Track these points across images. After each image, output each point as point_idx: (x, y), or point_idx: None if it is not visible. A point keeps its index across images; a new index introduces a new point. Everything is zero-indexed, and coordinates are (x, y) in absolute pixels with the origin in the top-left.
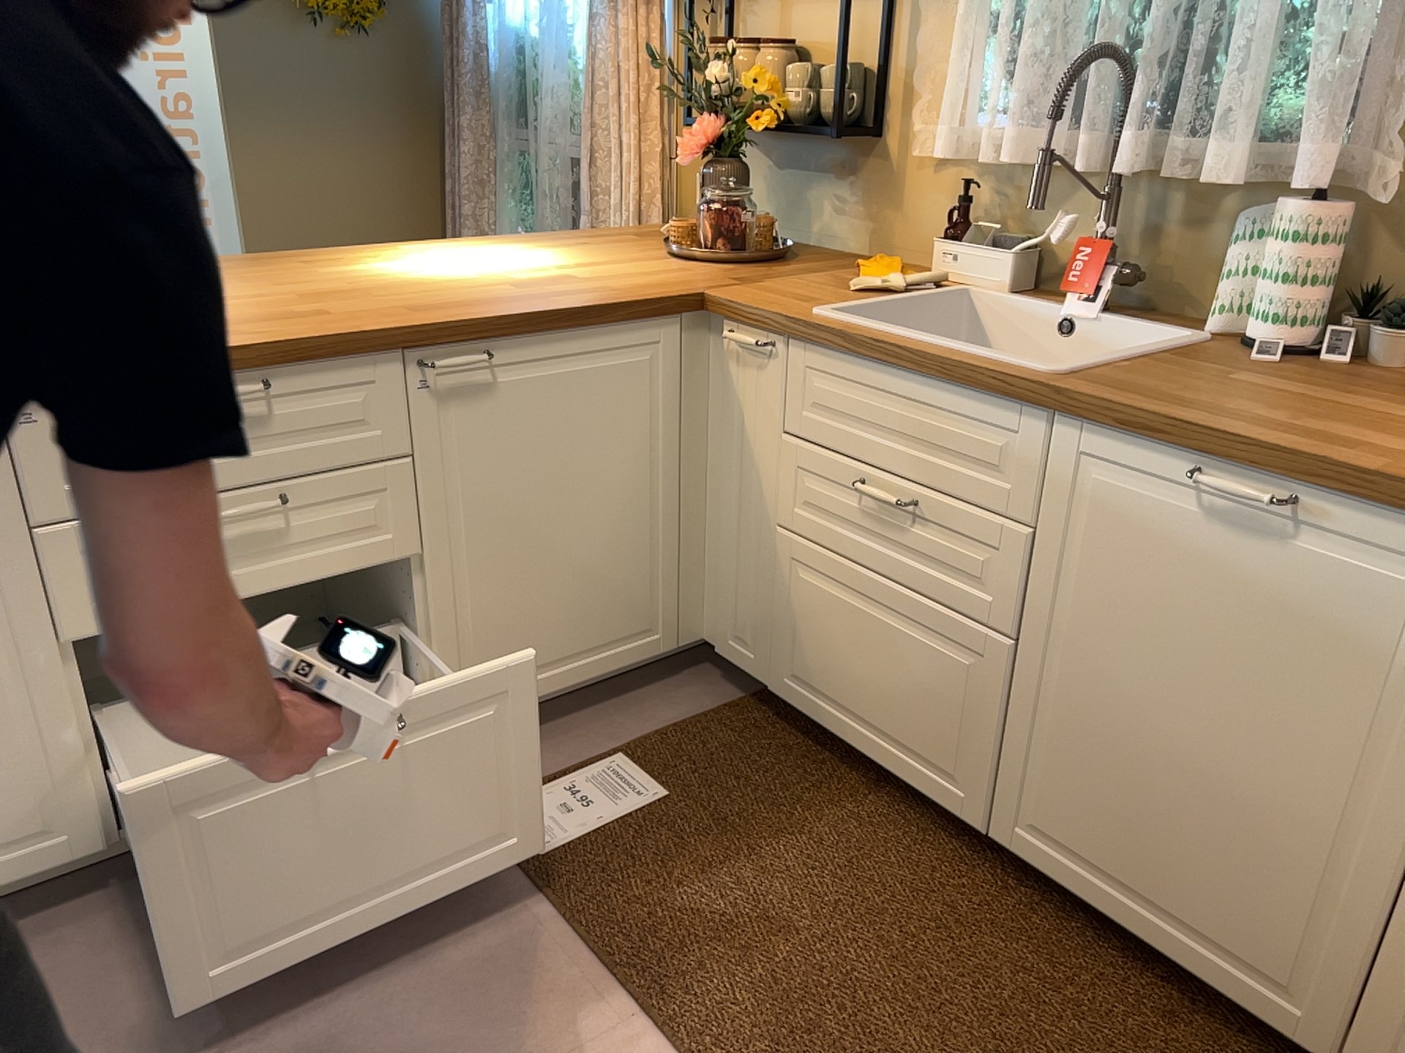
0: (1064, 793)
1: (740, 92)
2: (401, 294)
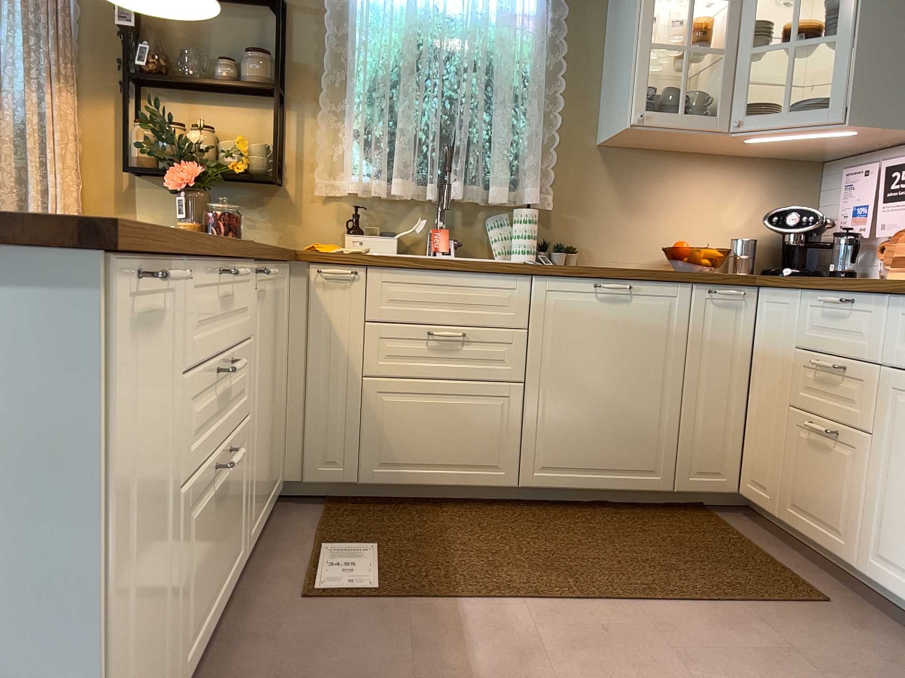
0: (557, 443)
1: (206, 150)
2: None
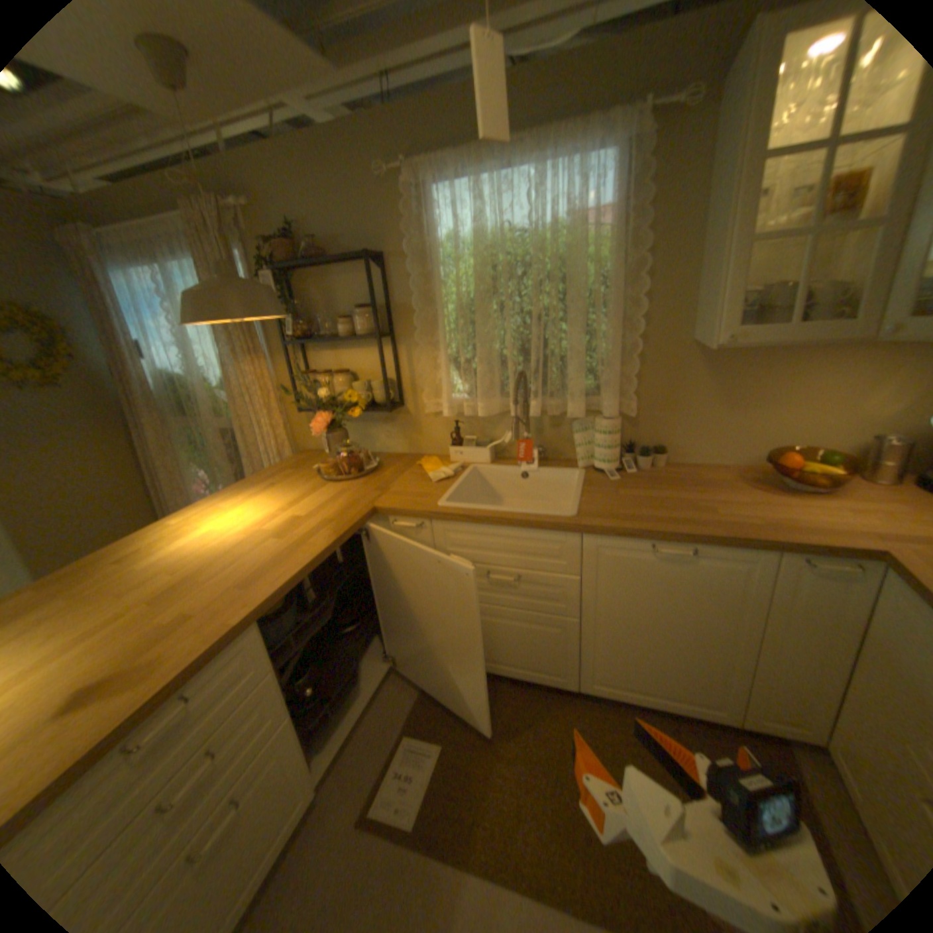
0: (613, 668)
1: (335, 397)
2: (215, 573)
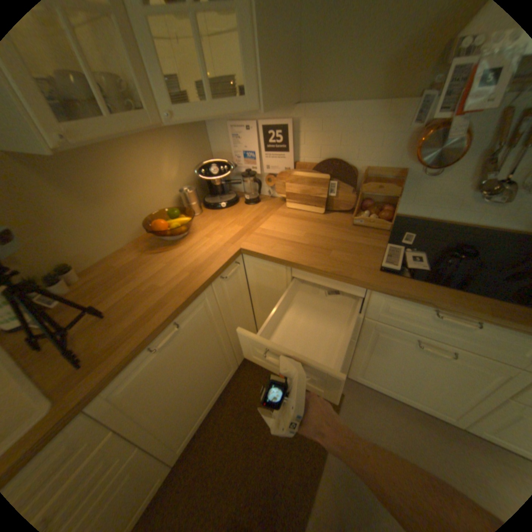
0: (179, 431)
1: None
2: None
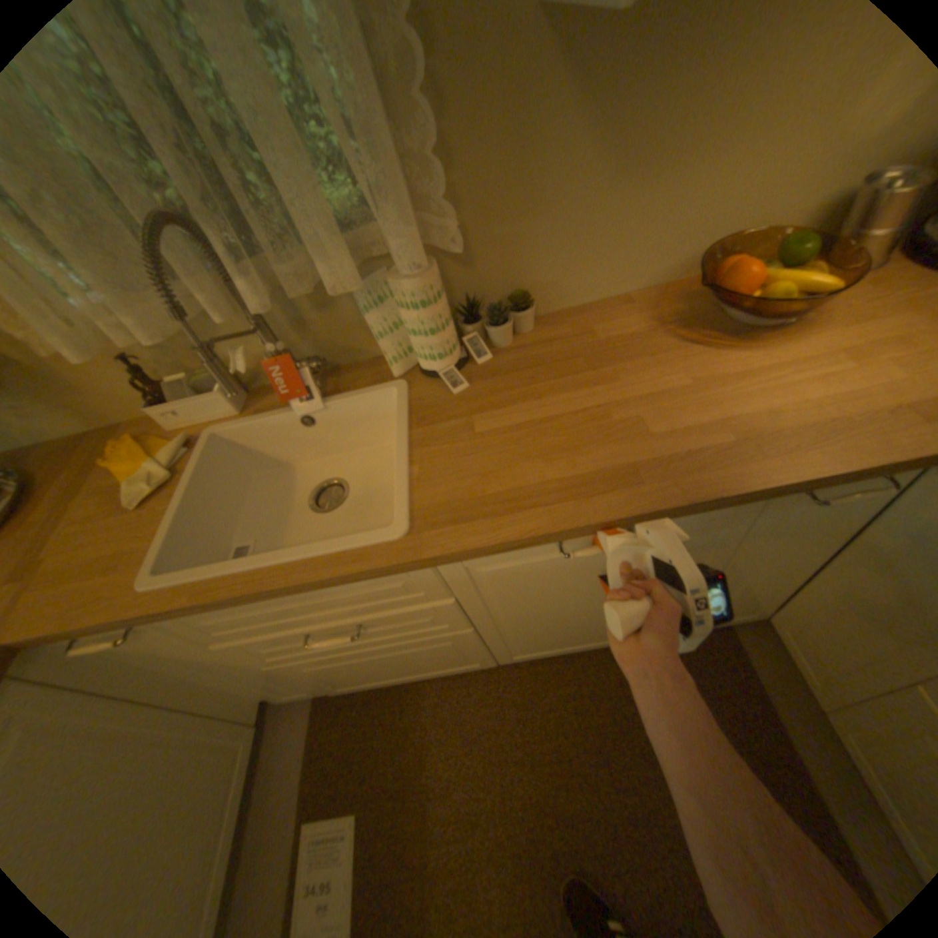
0: (532, 645)
1: None
2: None
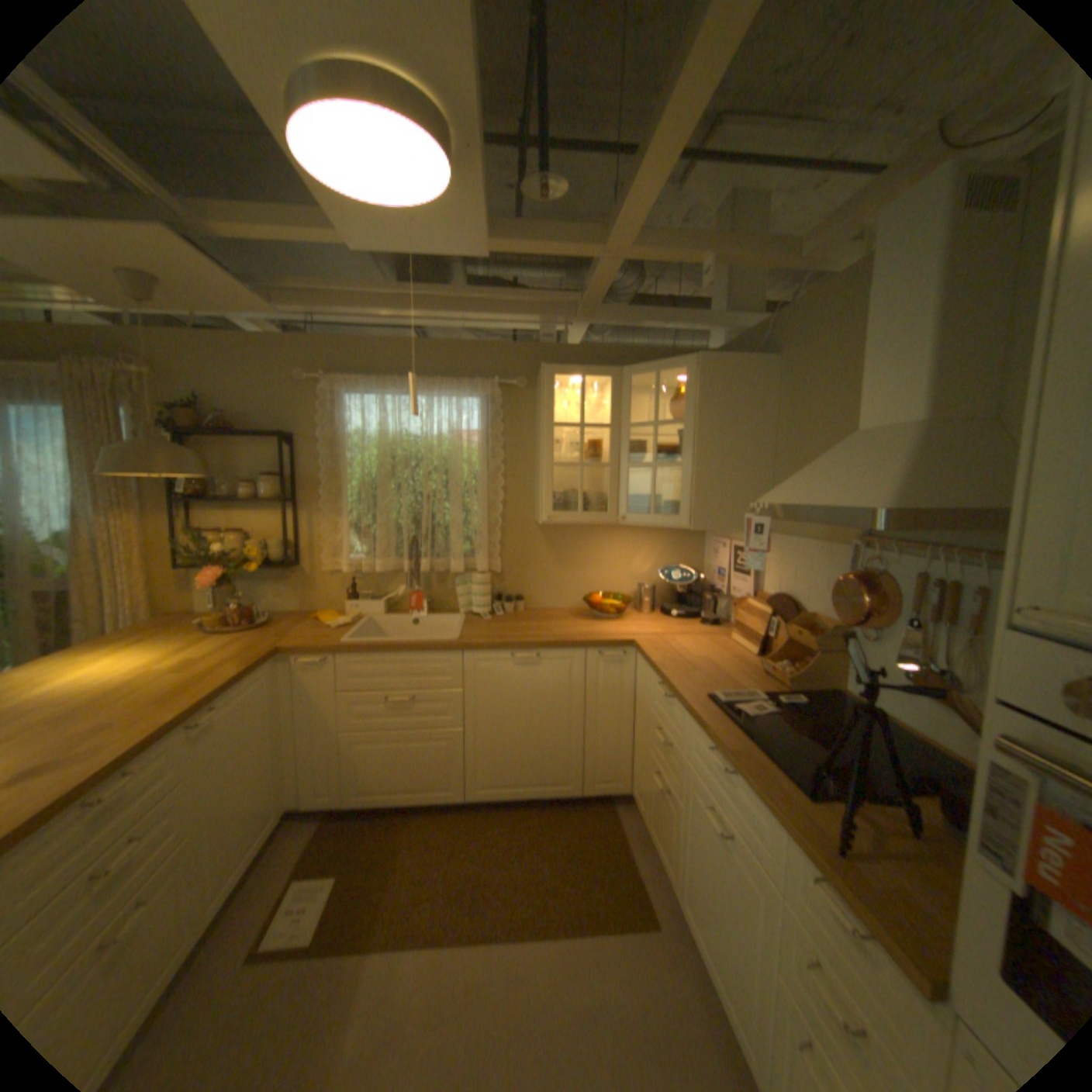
0: (490, 768)
1: (228, 553)
2: (118, 698)
